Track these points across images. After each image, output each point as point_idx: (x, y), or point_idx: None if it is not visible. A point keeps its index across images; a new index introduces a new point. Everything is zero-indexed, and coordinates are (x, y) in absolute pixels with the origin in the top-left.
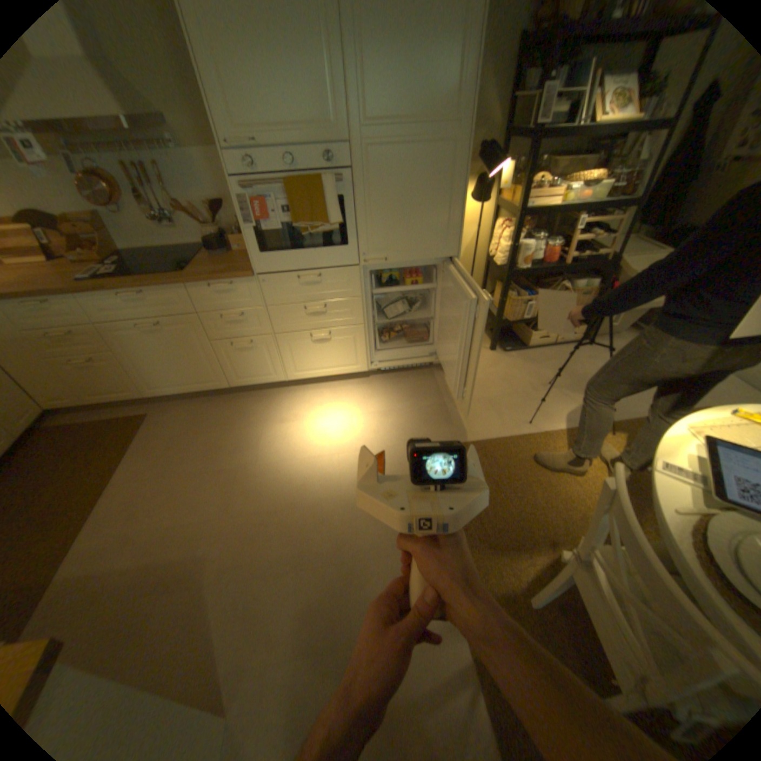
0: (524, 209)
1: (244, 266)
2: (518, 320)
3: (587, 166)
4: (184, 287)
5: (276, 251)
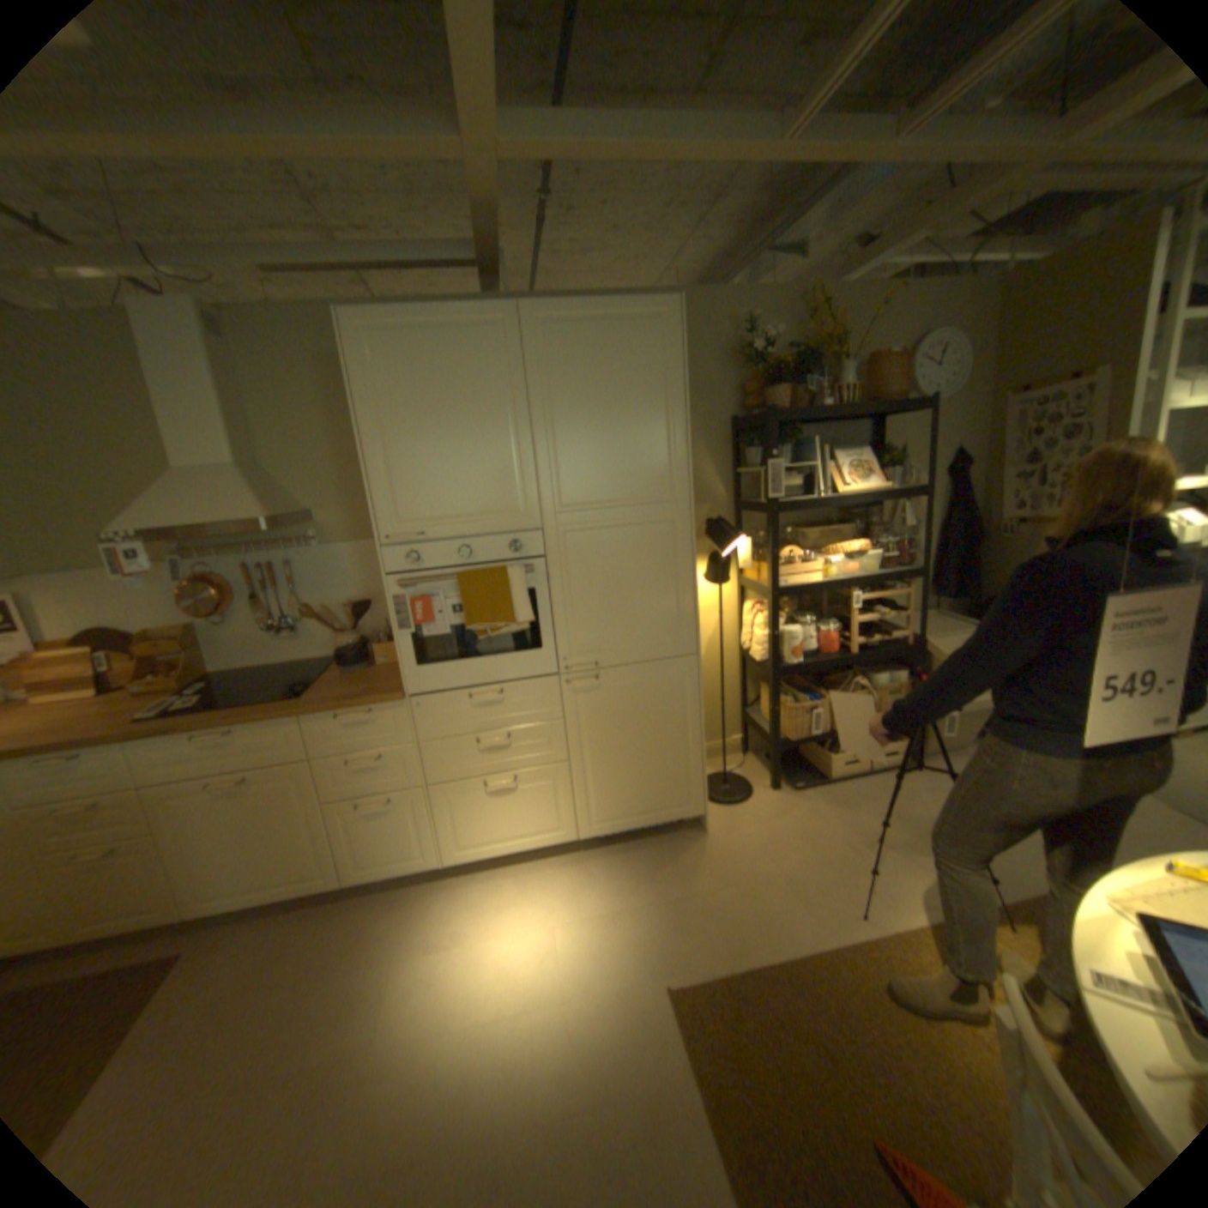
0: (776, 589)
1: (391, 686)
2: (805, 738)
3: (843, 537)
4: (296, 721)
5: (439, 661)
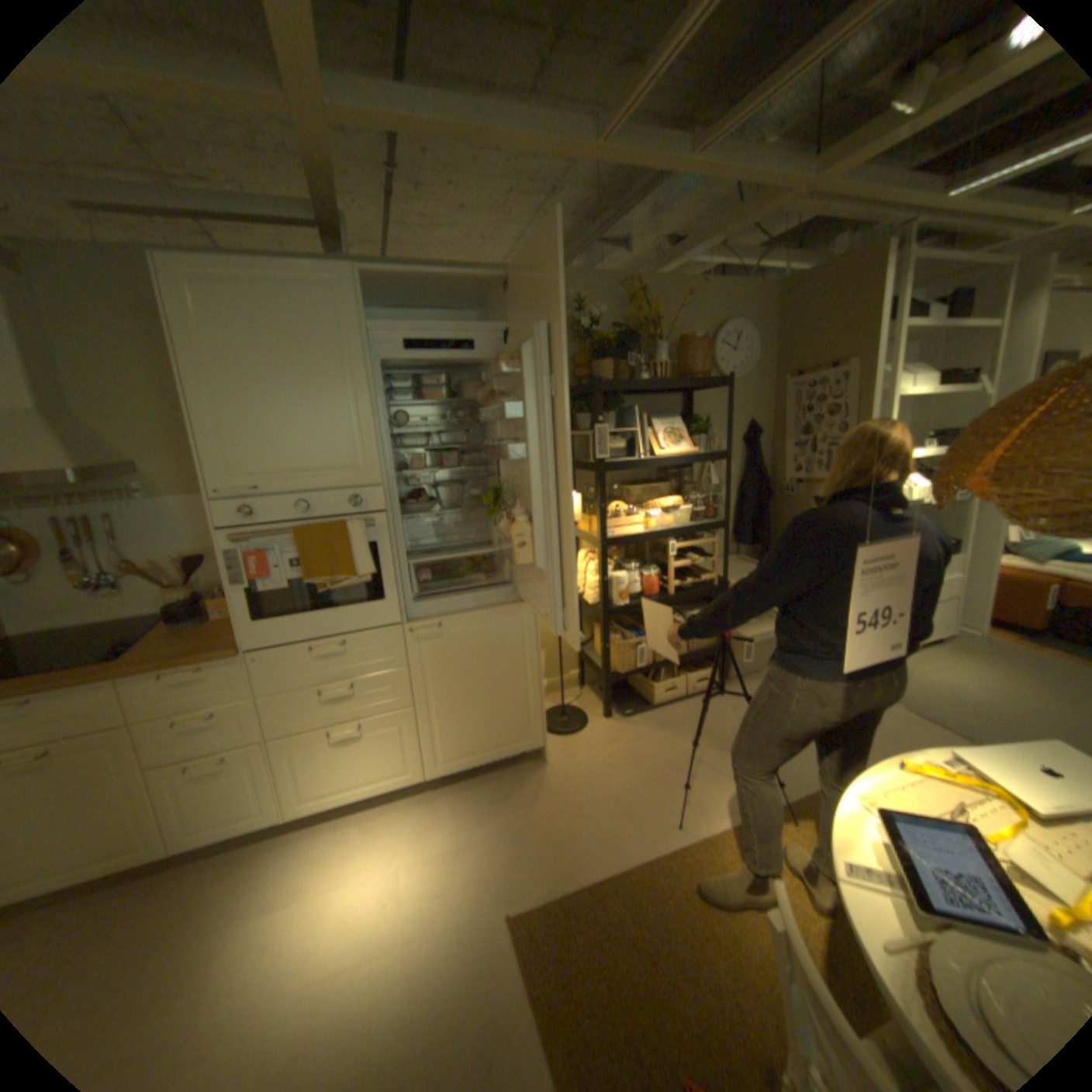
0: (604, 539)
1: (224, 642)
2: (631, 670)
3: (661, 493)
4: (113, 684)
5: (277, 615)
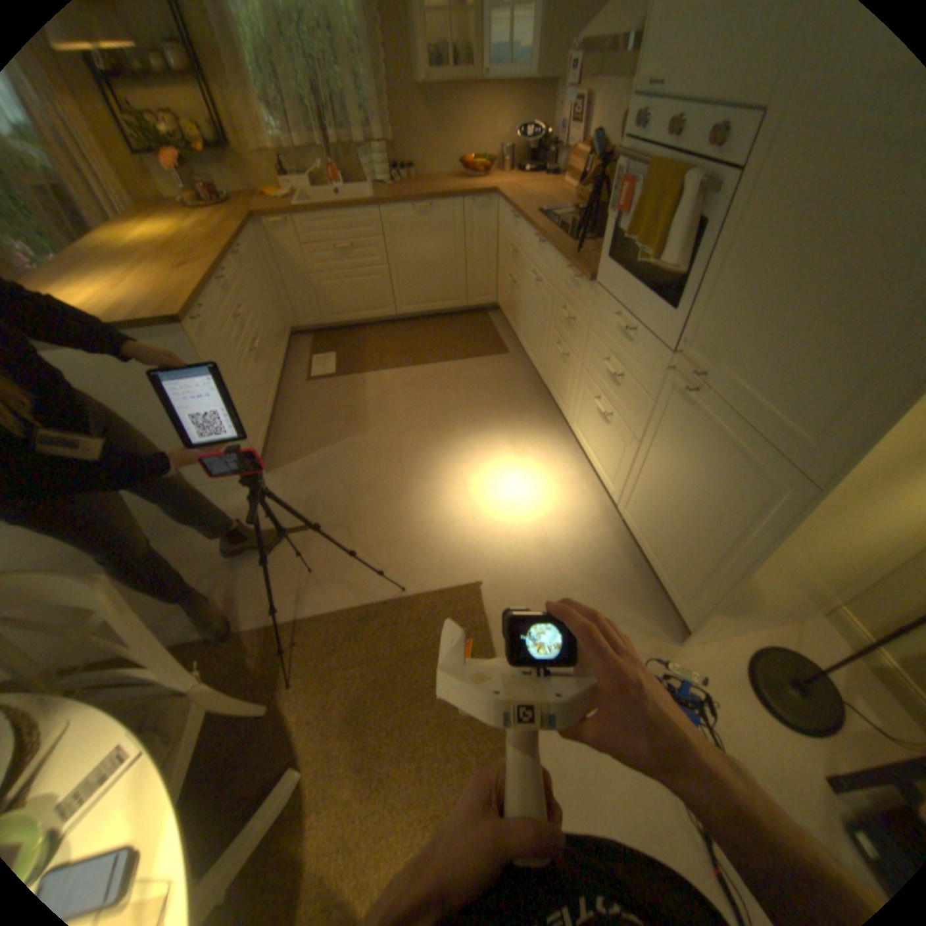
0: None
1: (604, 269)
2: None
3: None
4: (559, 258)
5: (633, 268)
